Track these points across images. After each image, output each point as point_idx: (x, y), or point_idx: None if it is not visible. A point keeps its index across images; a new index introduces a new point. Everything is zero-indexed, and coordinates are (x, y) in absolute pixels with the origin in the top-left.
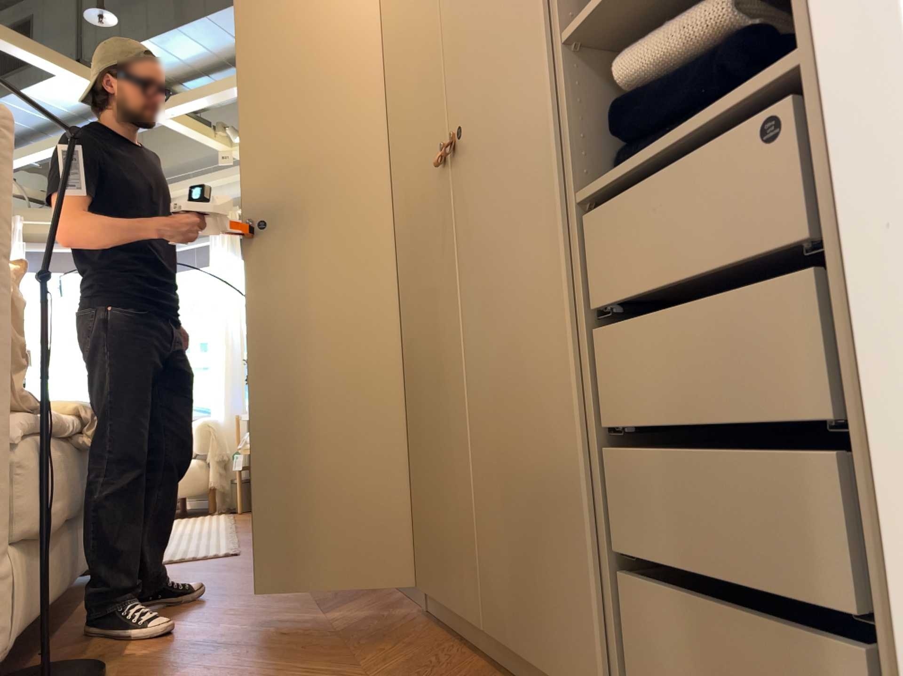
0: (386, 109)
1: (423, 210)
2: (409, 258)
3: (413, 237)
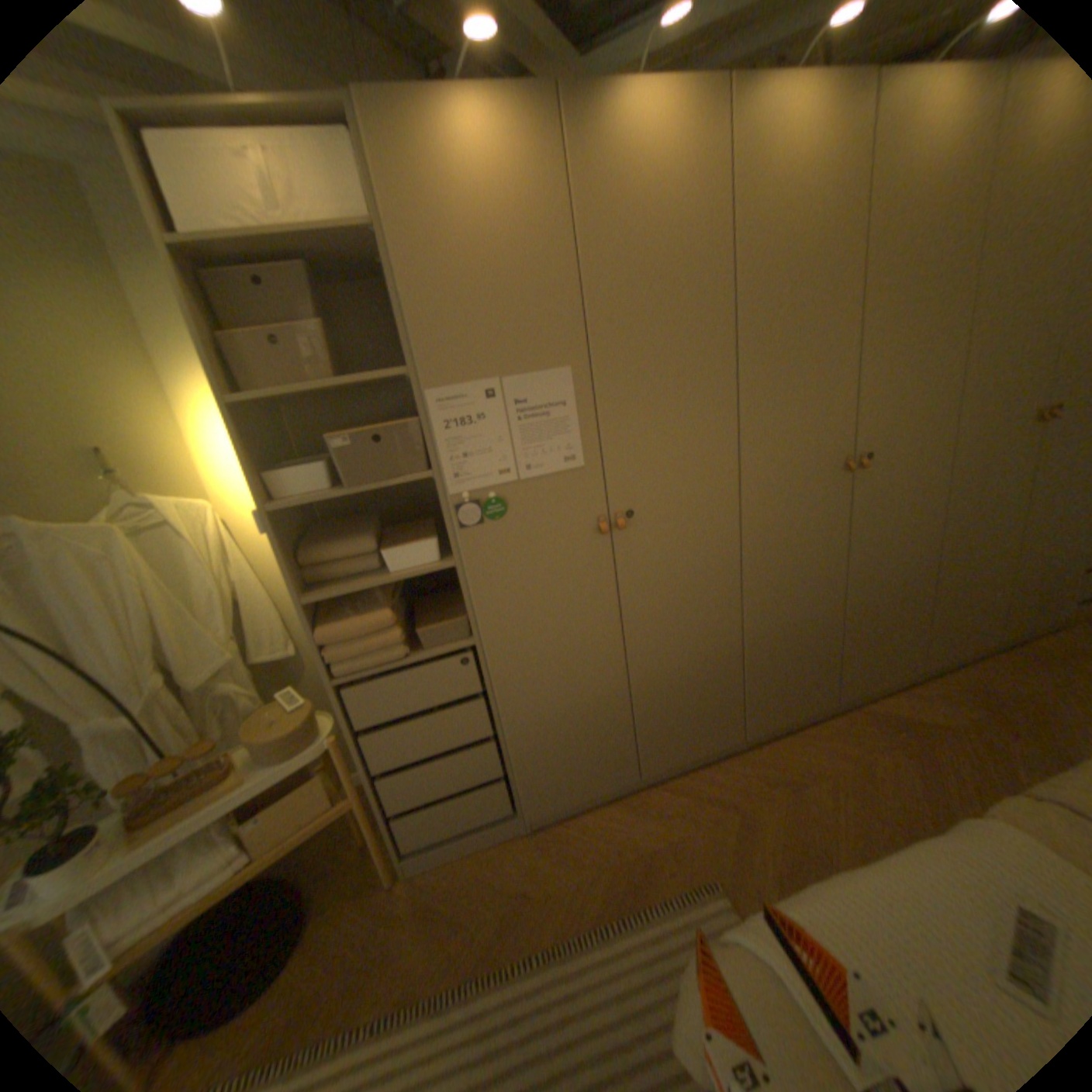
0: (963, 336)
1: (1003, 442)
2: (972, 473)
3: (983, 458)
